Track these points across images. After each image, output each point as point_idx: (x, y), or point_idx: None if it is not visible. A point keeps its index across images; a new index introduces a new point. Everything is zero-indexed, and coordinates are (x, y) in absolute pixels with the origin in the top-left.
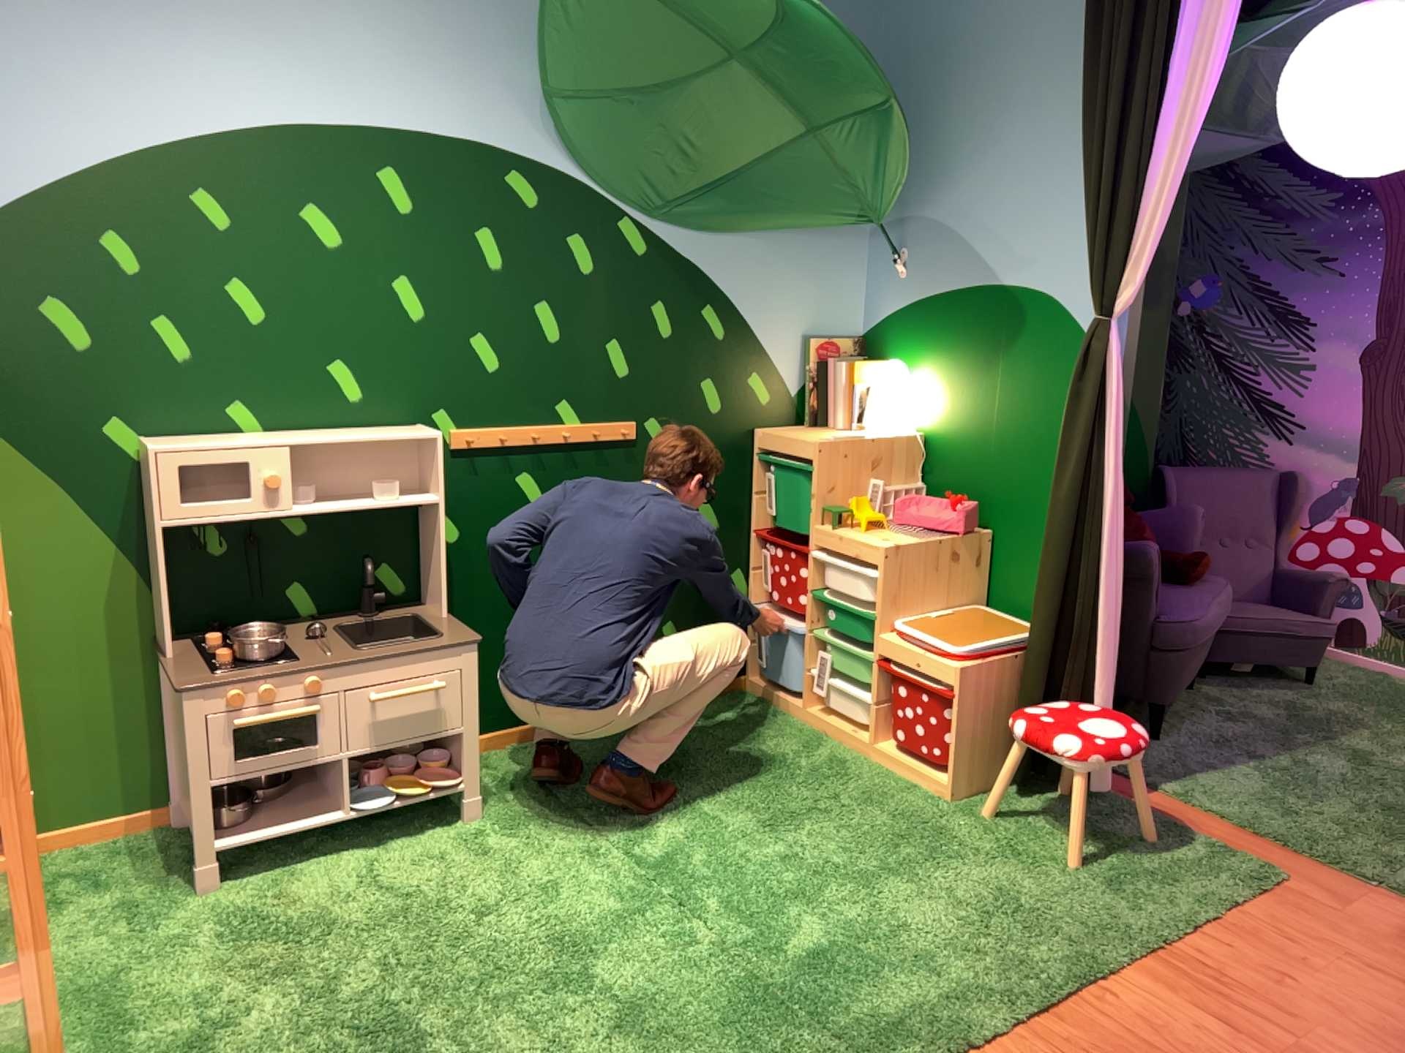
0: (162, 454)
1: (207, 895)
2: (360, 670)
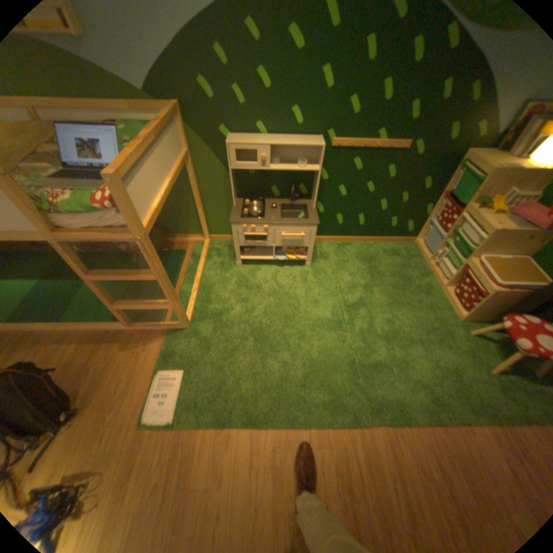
0: (229, 145)
1: (238, 268)
2: (279, 227)
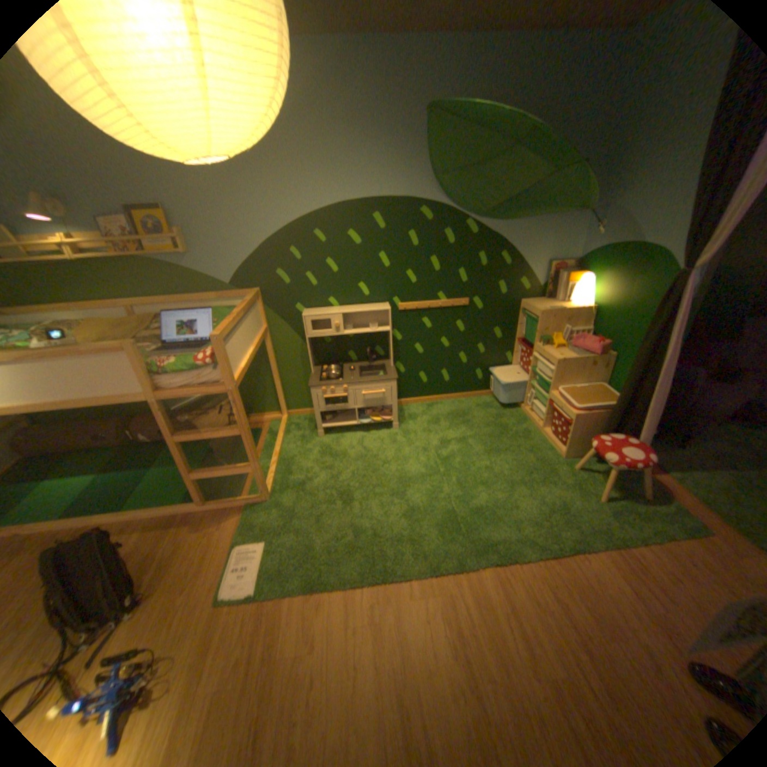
0: (305, 317)
1: (320, 438)
2: (359, 385)
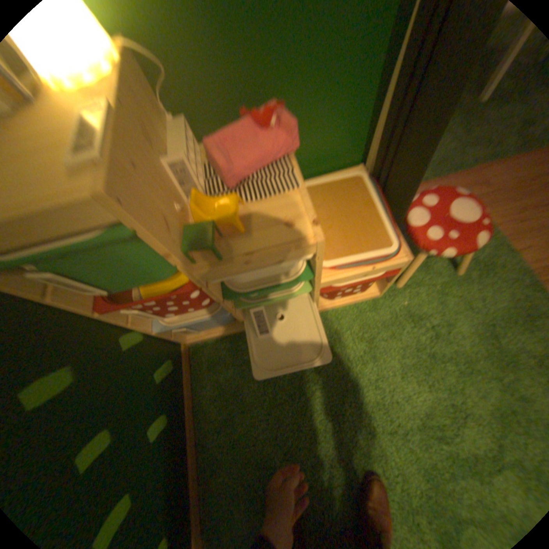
0: None
1: None
2: None
